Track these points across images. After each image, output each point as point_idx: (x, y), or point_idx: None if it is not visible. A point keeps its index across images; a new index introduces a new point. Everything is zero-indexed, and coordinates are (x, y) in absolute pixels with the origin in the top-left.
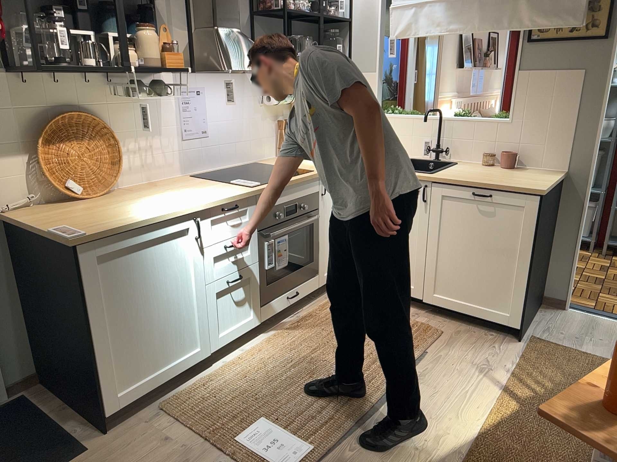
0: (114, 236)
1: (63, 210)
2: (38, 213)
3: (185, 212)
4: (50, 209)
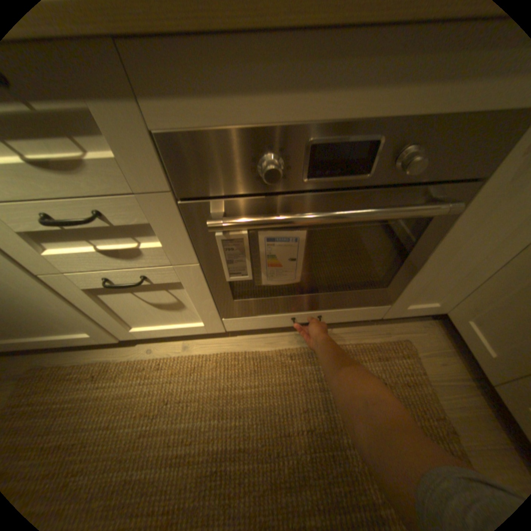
0: None
1: None
2: None
3: None
4: None
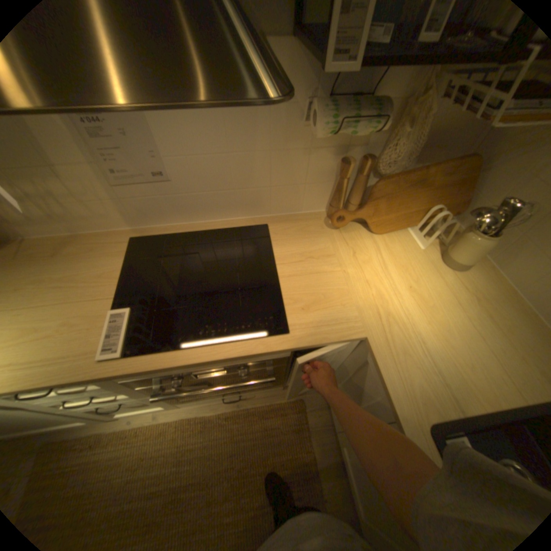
0: None
1: None
2: None
3: None
4: None
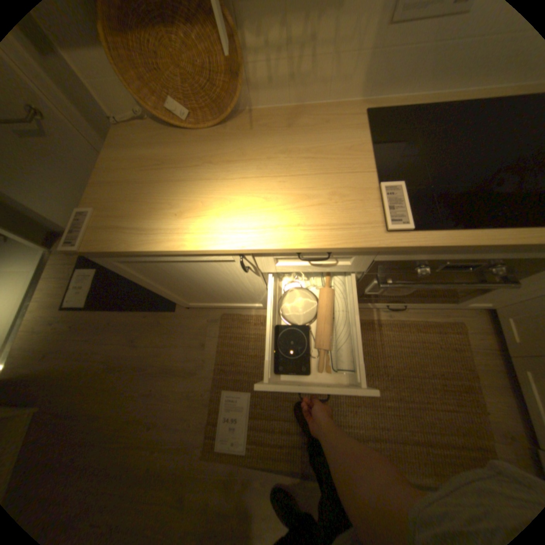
0: (119, 252)
1: (146, 149)
2: (126, 143)
3: (221, 251)
4: (143, 137)
